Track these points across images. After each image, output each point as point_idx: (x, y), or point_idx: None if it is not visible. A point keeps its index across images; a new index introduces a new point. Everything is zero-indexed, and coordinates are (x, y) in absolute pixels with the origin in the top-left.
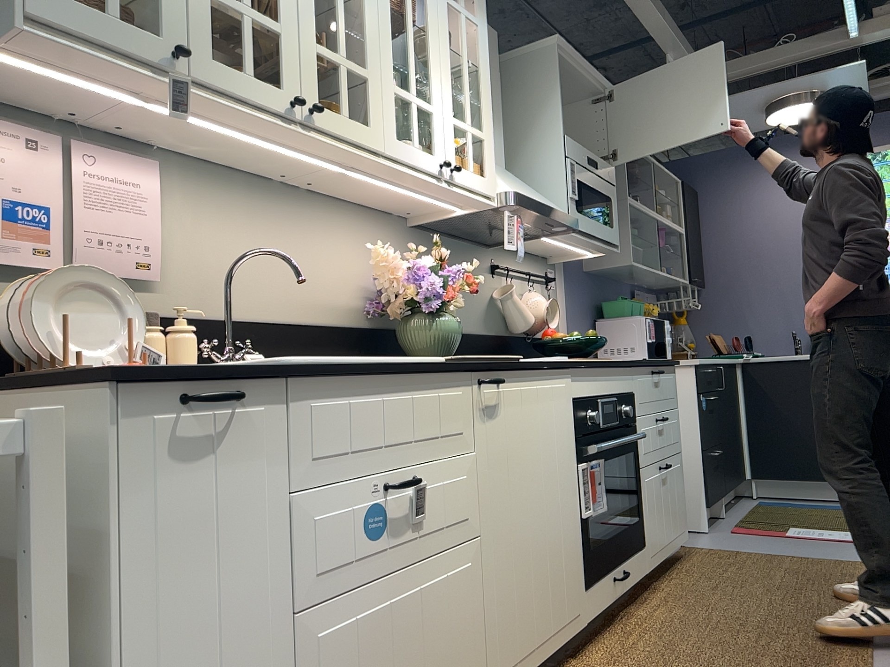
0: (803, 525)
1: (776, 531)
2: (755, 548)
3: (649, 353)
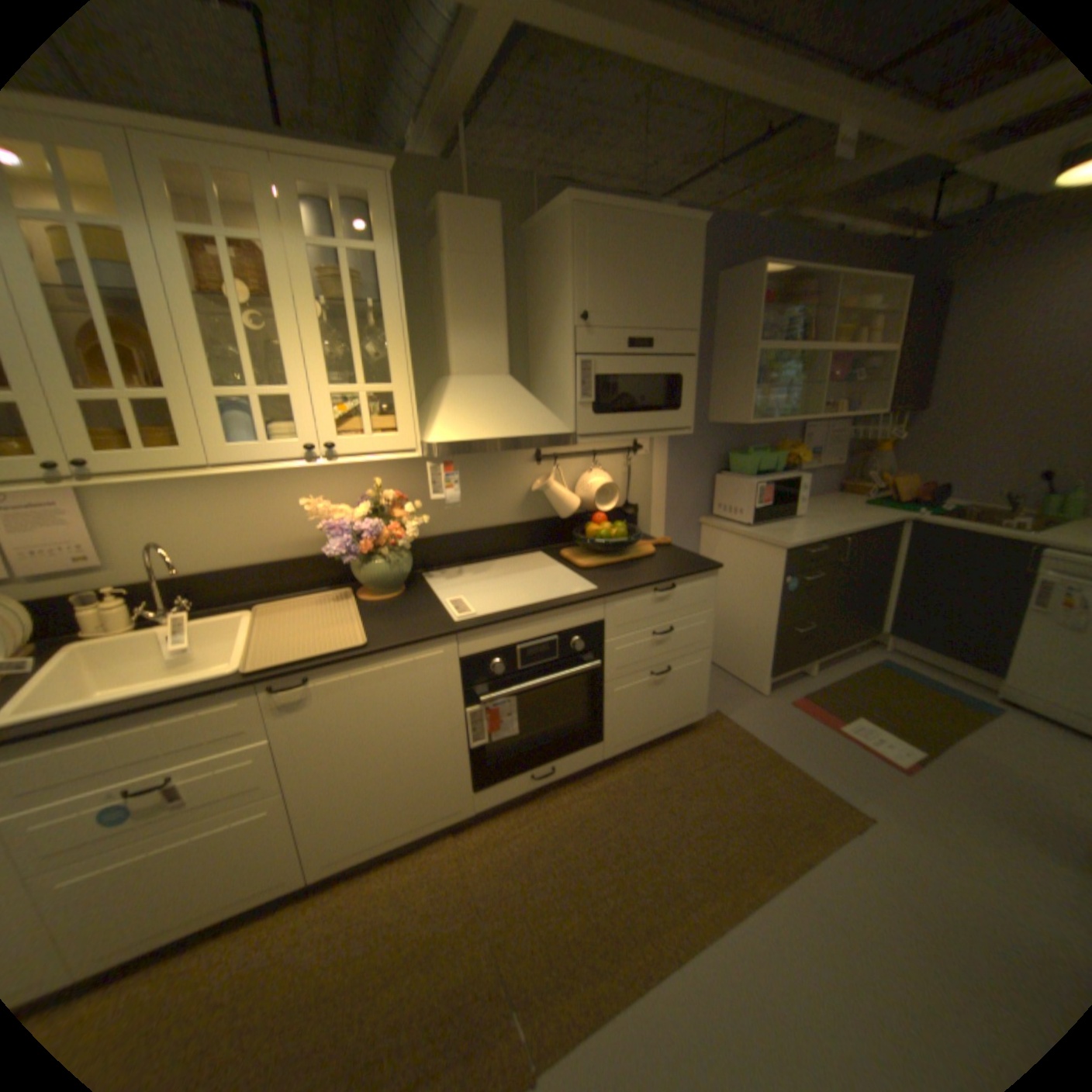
0: (879, 723)
1: (836, 722)
2: (778, 744)
3: (756, 519)
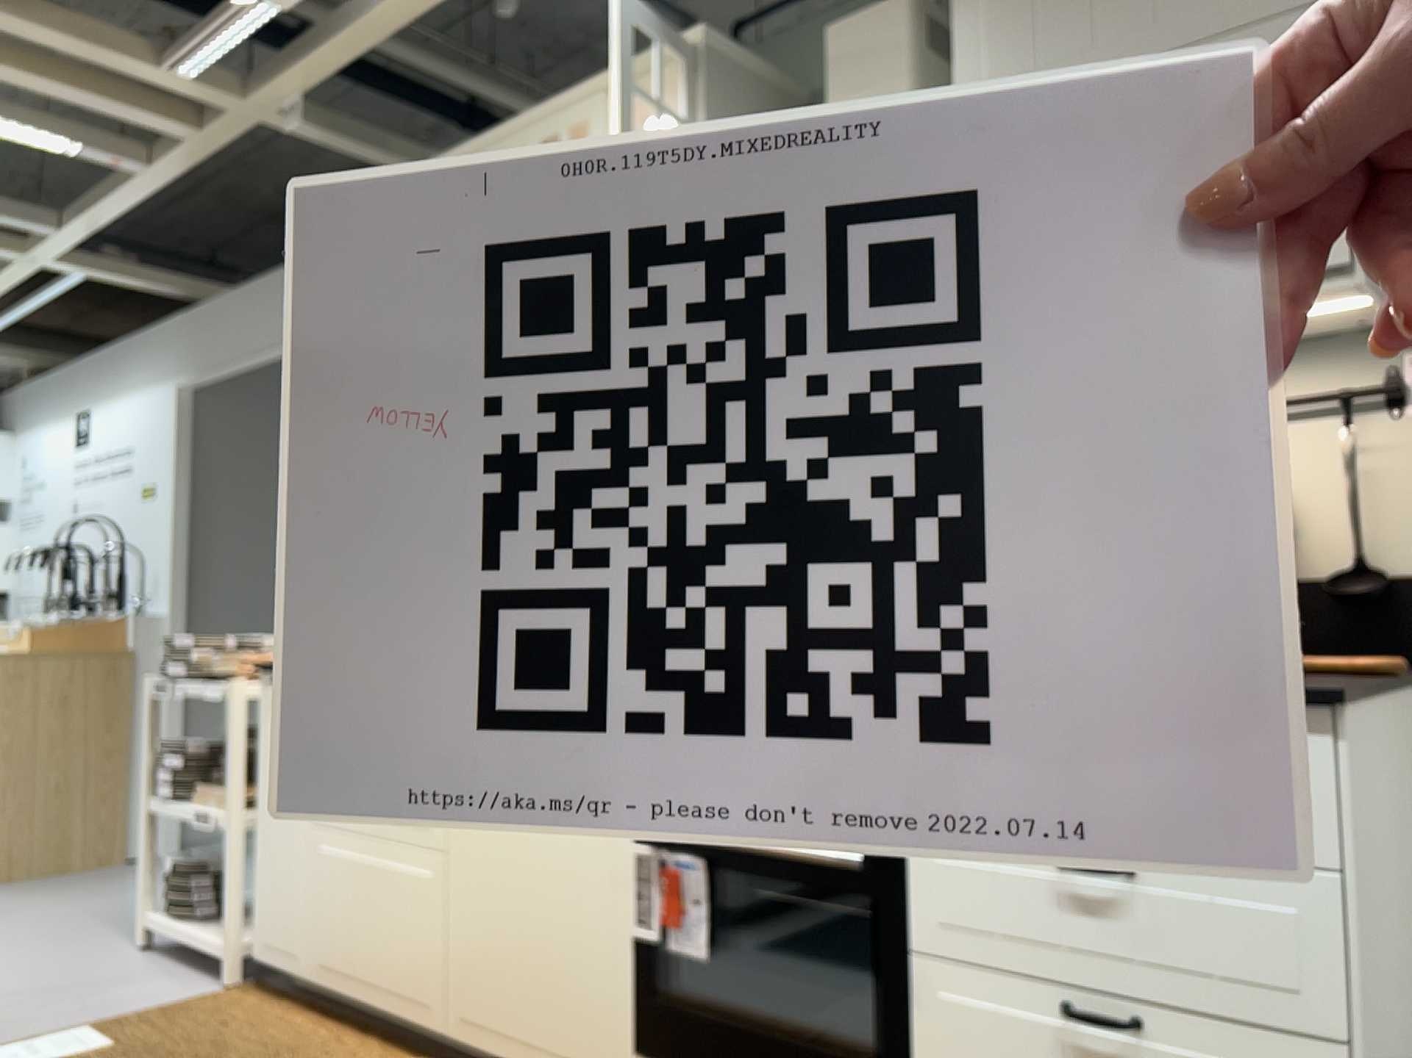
0: None
1: None
2: None
3: None
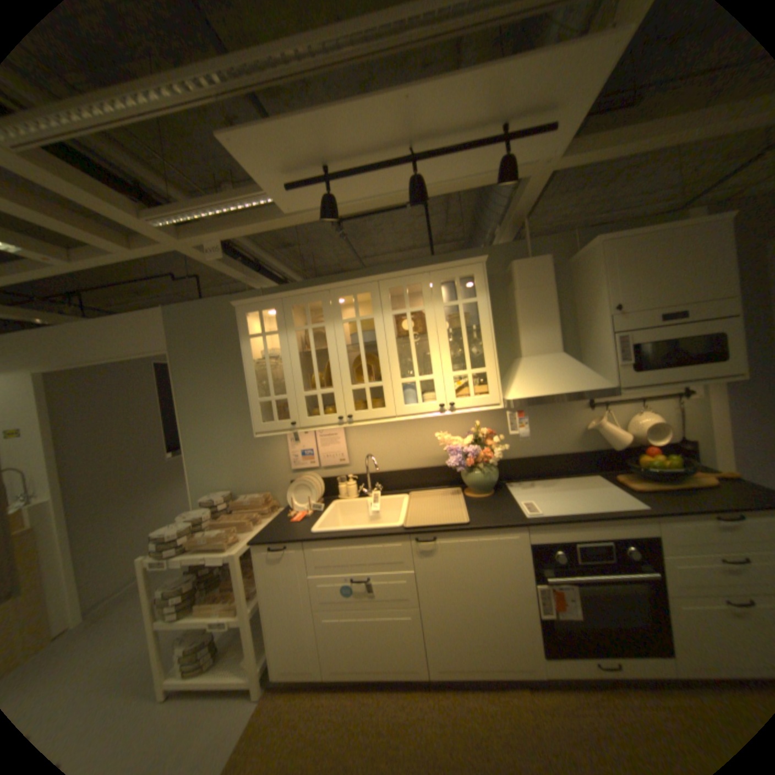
0: None
1: None
2: None
3: None
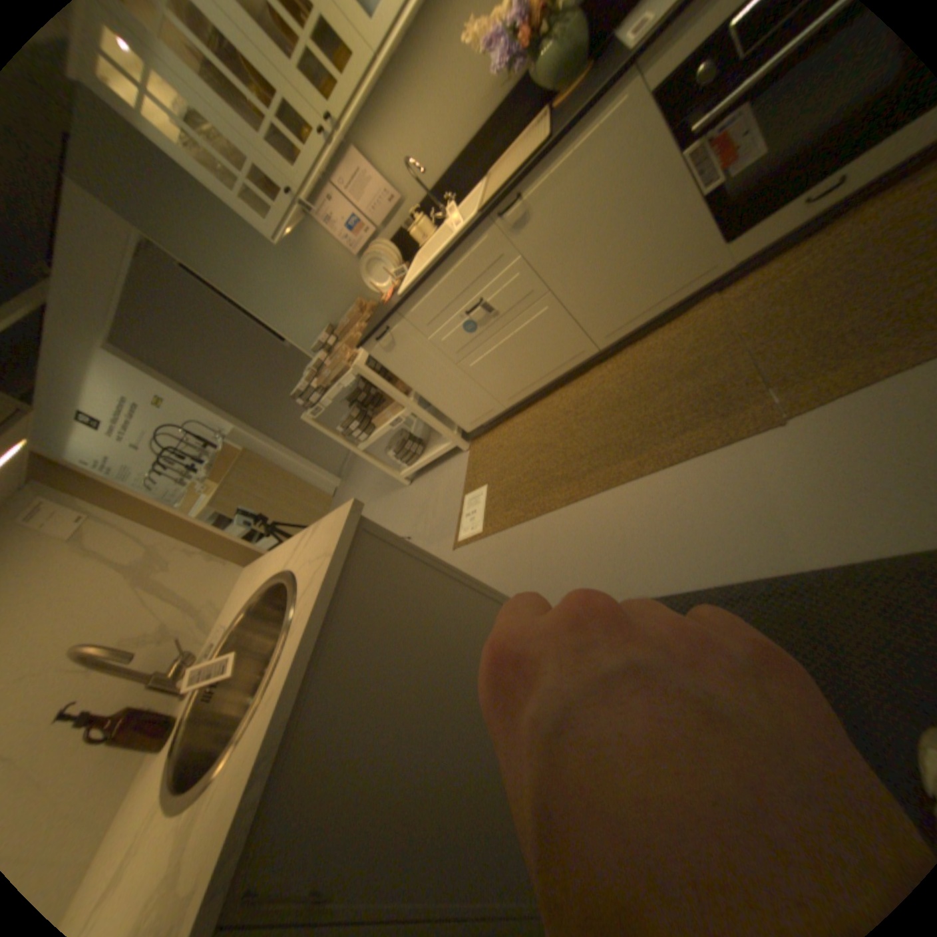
0: None
1: None
2: None
3: None
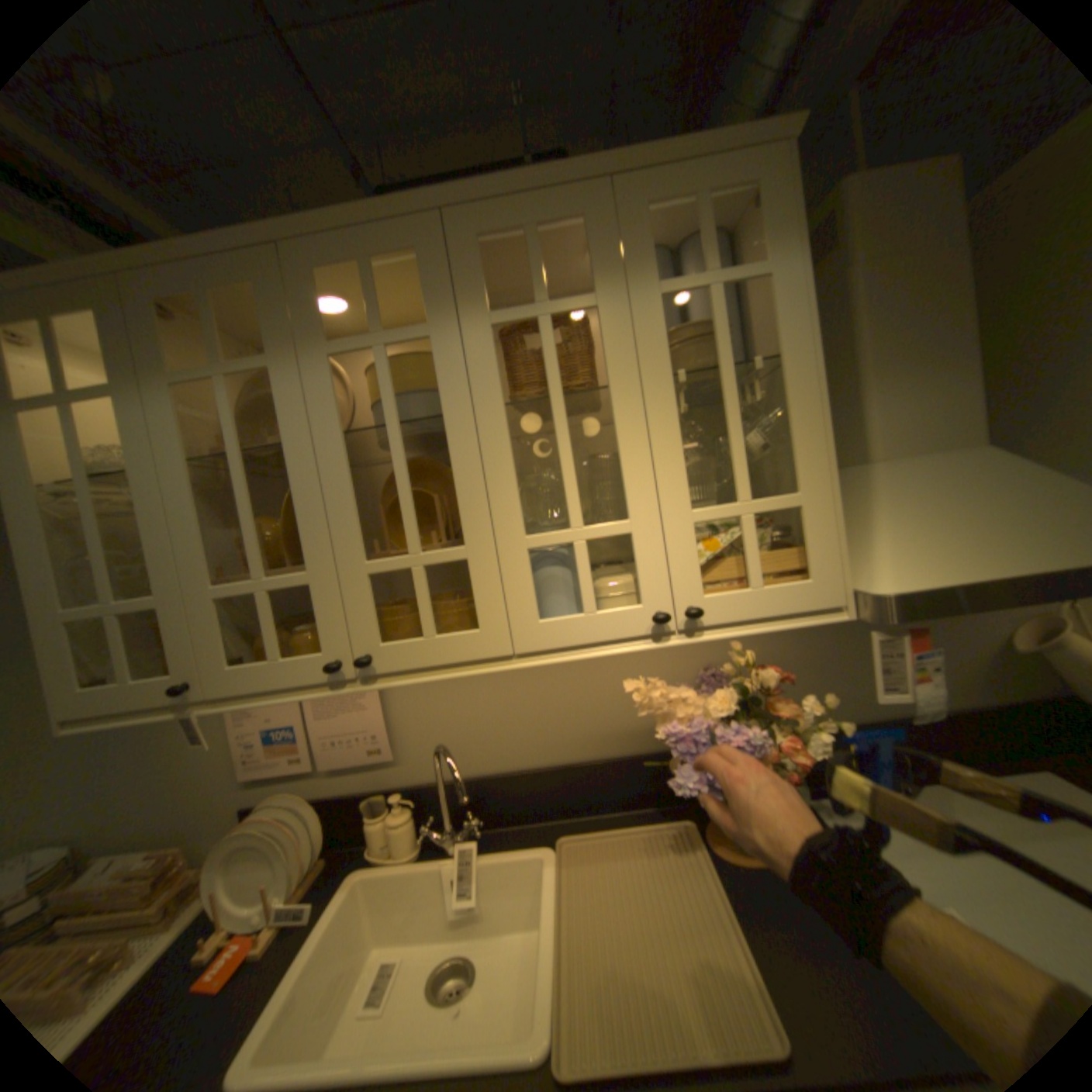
0: None
1: None
2: None
3: None
